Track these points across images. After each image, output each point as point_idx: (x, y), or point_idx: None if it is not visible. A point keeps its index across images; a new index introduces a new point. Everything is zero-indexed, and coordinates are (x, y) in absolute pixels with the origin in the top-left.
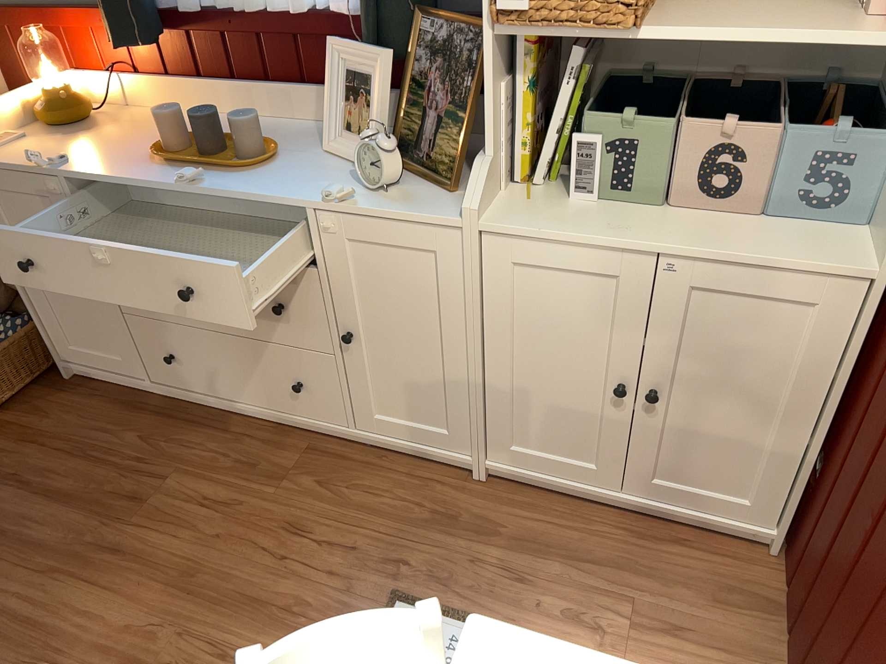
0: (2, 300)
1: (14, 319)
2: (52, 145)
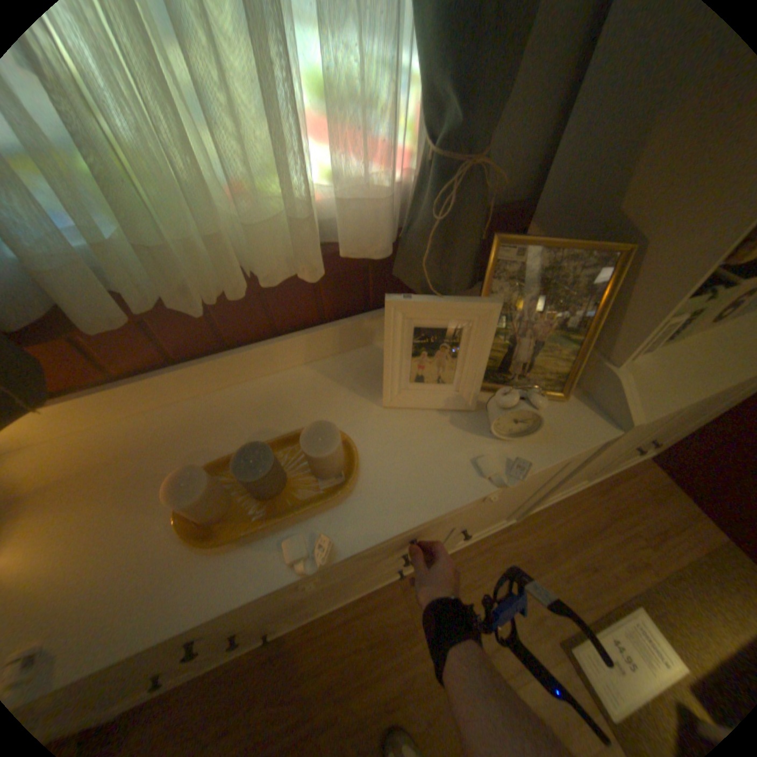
0: None
1: None
2: None
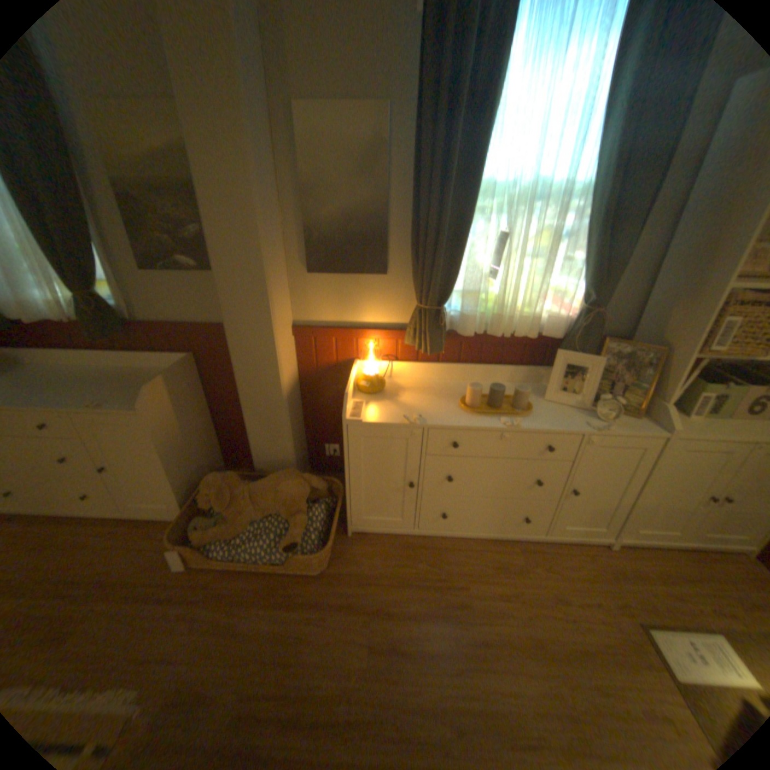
0: (306, 496)
1: (314, 506)
2: (380, 403)
